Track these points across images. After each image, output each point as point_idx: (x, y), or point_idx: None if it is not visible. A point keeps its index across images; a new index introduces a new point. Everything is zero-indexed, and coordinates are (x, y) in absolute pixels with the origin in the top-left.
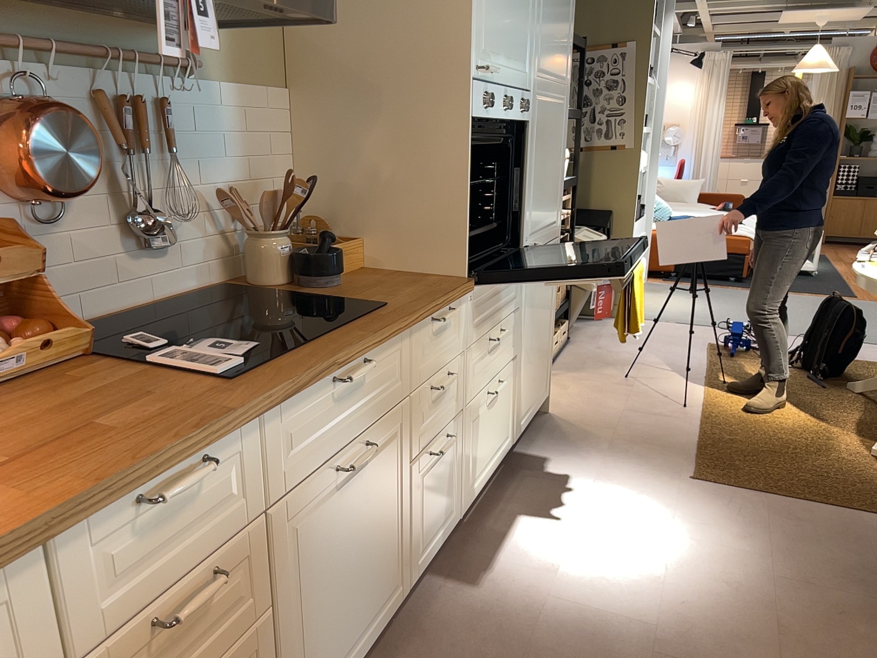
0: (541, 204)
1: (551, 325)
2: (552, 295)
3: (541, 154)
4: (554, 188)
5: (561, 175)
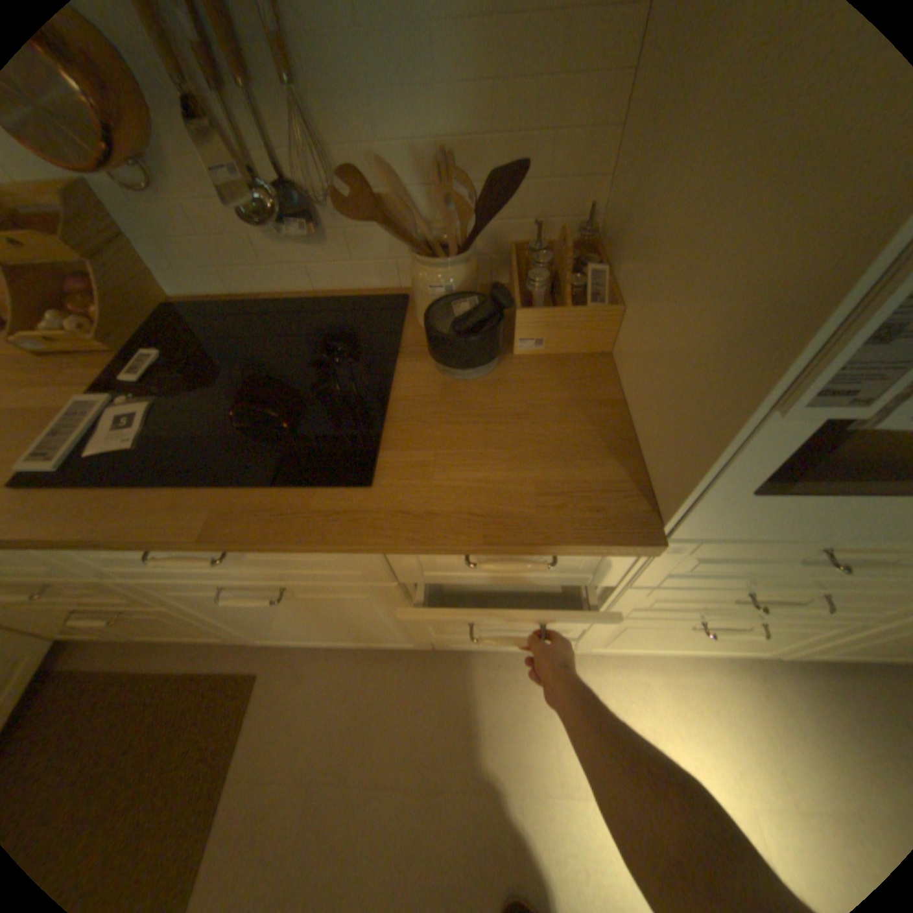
0: None
1: None
2: None
3: None
4: None
5: None
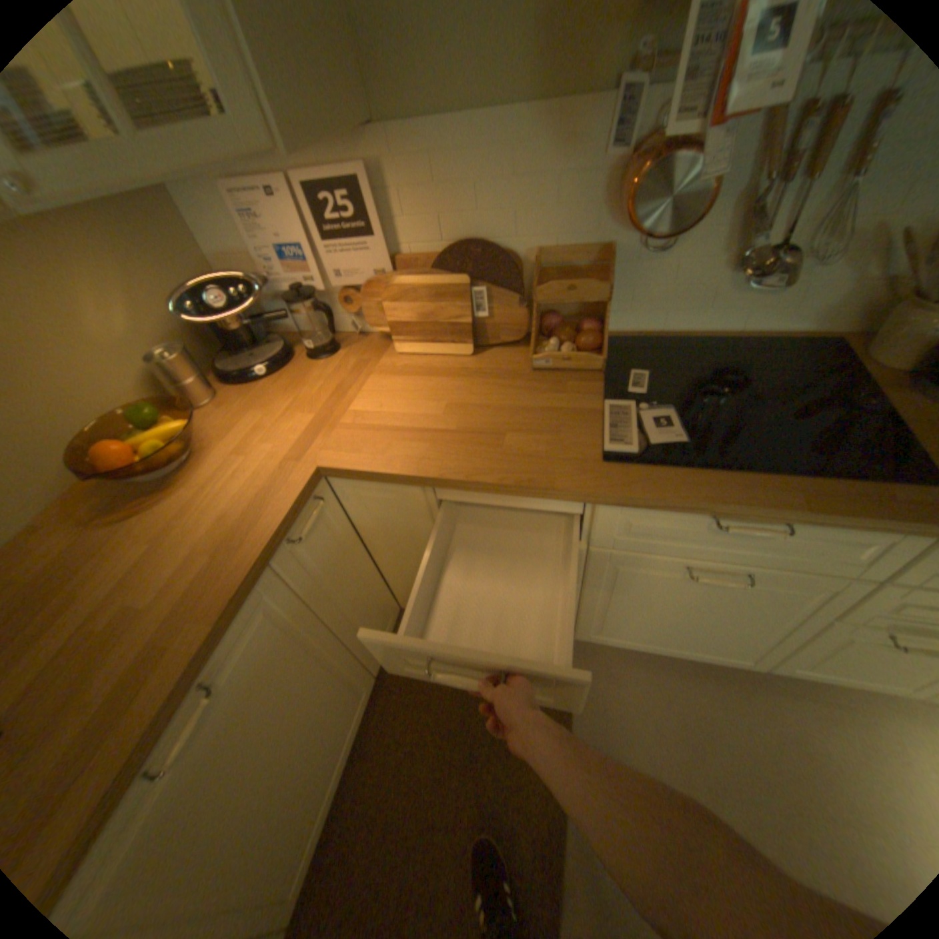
0: None
1: None
2: None
3: None
4: None
5: None
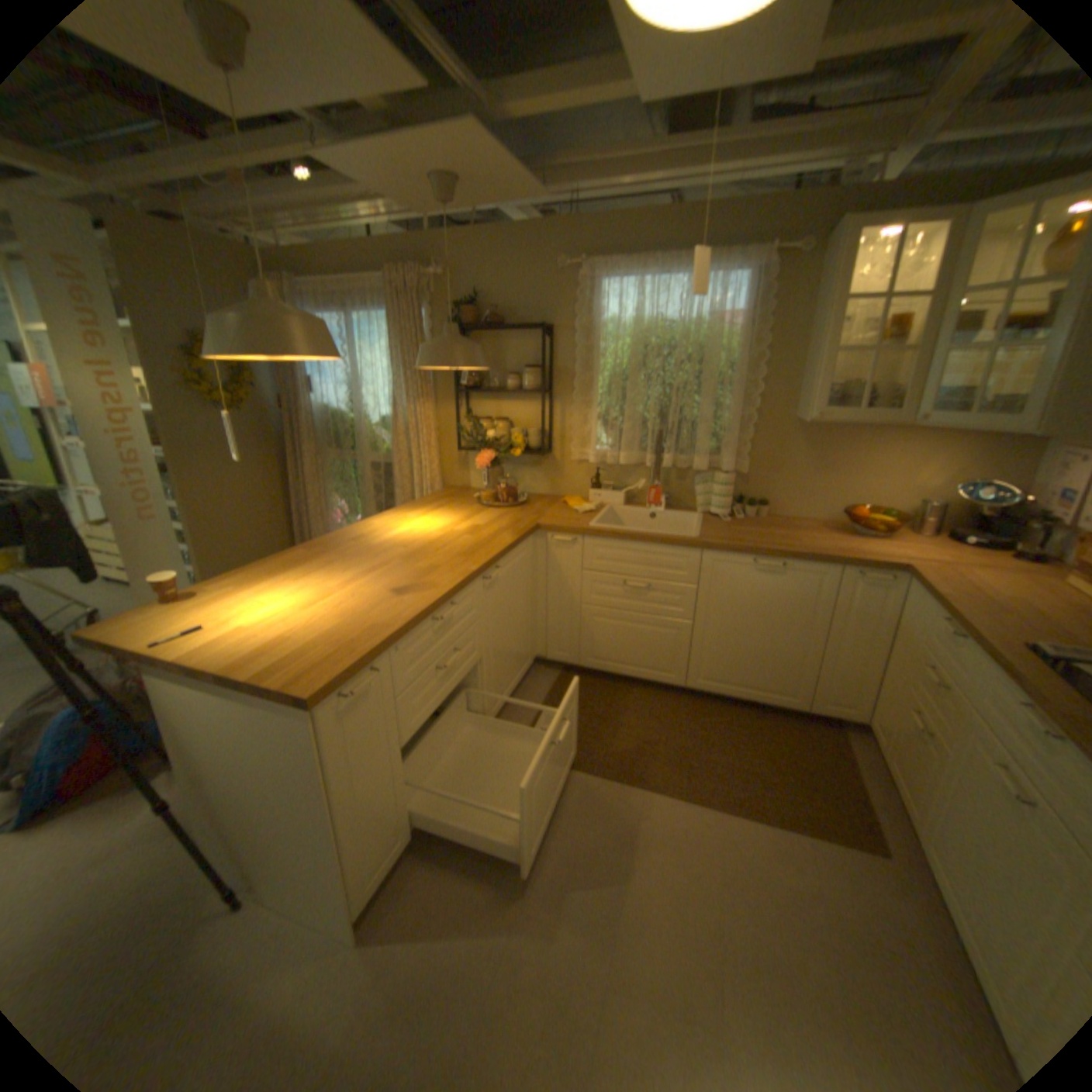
0: None
1: None
2: None
3: None
4: None
5: None
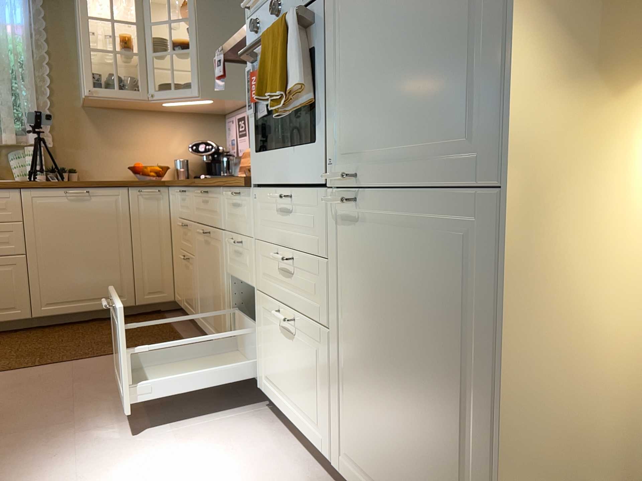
0: (375, 106)
1: (481, 430)
2: (483, 348)
3: (364, 17)
4: (442, 61)
5: (491, 13)
